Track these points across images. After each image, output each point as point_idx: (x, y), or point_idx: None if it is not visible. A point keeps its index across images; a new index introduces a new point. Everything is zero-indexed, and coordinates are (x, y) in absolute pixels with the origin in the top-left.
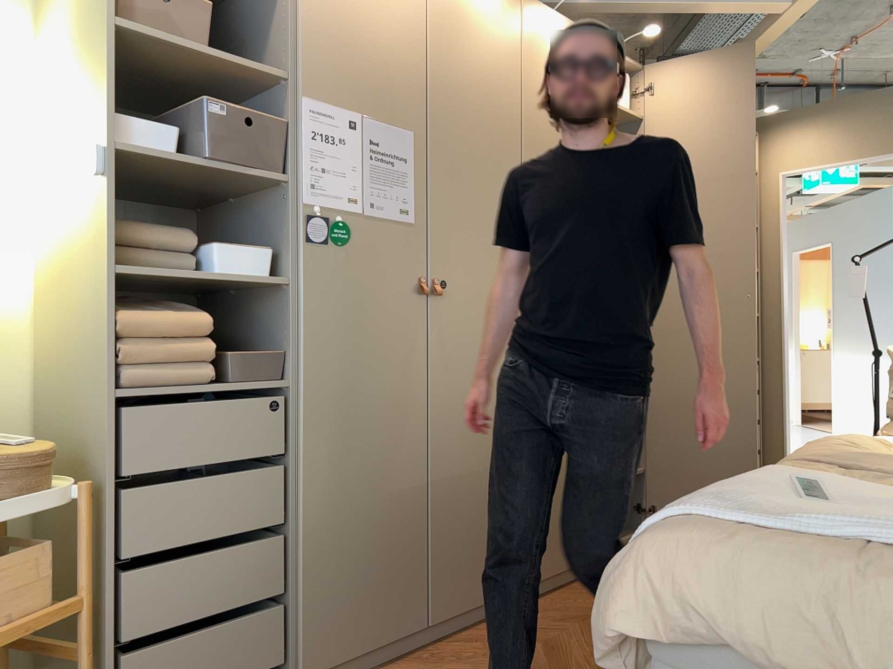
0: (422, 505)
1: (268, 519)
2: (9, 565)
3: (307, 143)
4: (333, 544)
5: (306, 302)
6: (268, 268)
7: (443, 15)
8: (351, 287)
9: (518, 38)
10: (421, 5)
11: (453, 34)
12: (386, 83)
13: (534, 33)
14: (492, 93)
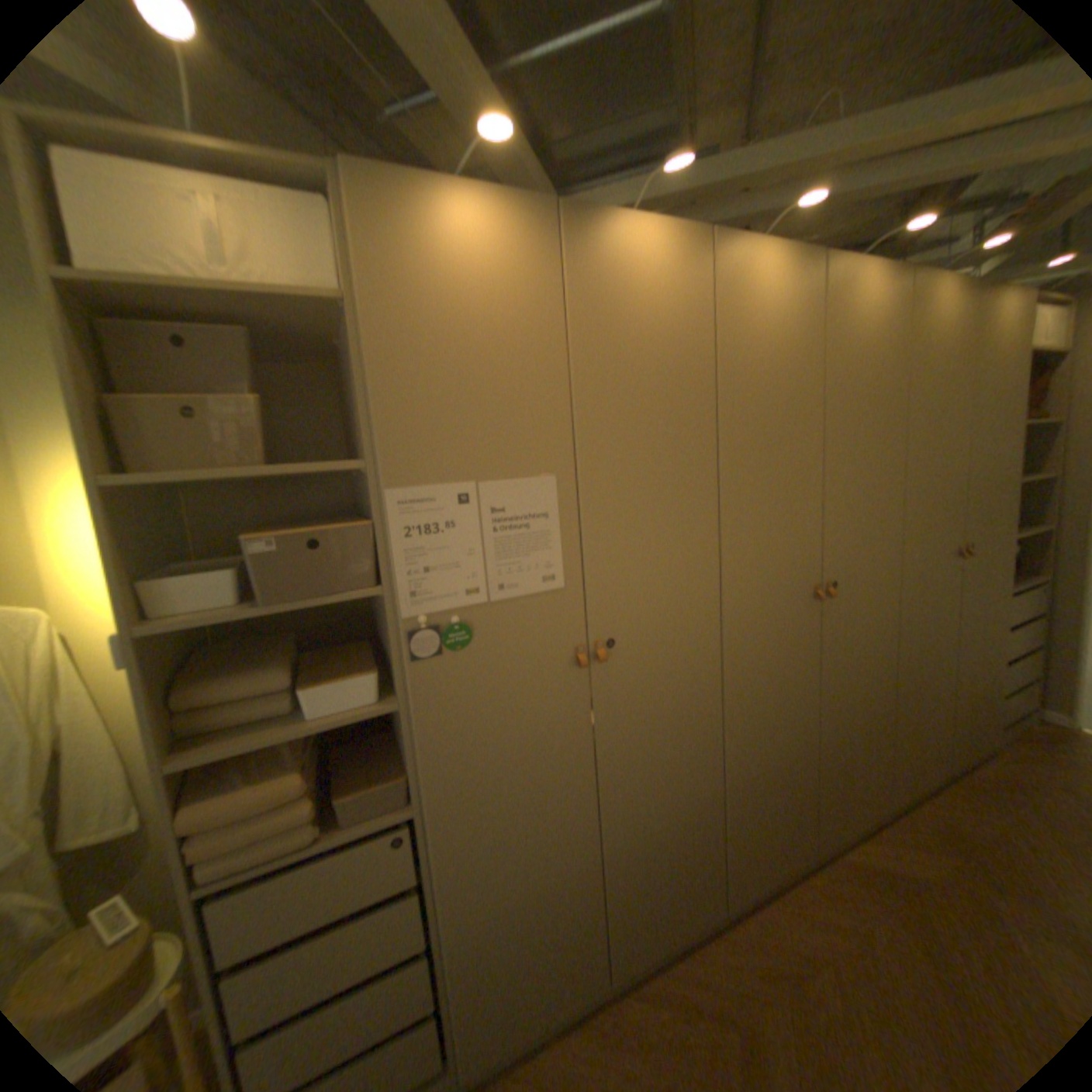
0: (595, 881)
1: (406, 949)
2: None
3: (399, 544)
4: (487, 953)
5: (422, 727)
6: (377, 689)
7: (588, 305)
8: (482, 690)
9: (706, 296)
10: (553, 302)
11: (605, 326)
12: (508, 427)
13: (731, 281)
14: (668, 385)
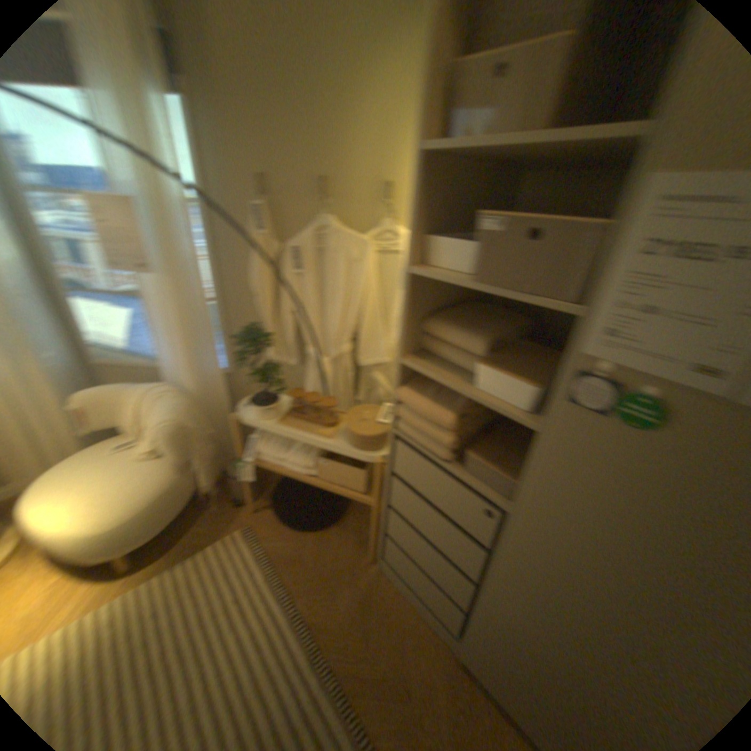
0: None
1: (466, 570)
2: (345, 469)
3: (630, 261)
4: (509, 641)
5: (547, 463)
6: (534, 403)
7: None
8: (636, 488)
9: None
10: None
11: None
12: None
13: None
14: None
